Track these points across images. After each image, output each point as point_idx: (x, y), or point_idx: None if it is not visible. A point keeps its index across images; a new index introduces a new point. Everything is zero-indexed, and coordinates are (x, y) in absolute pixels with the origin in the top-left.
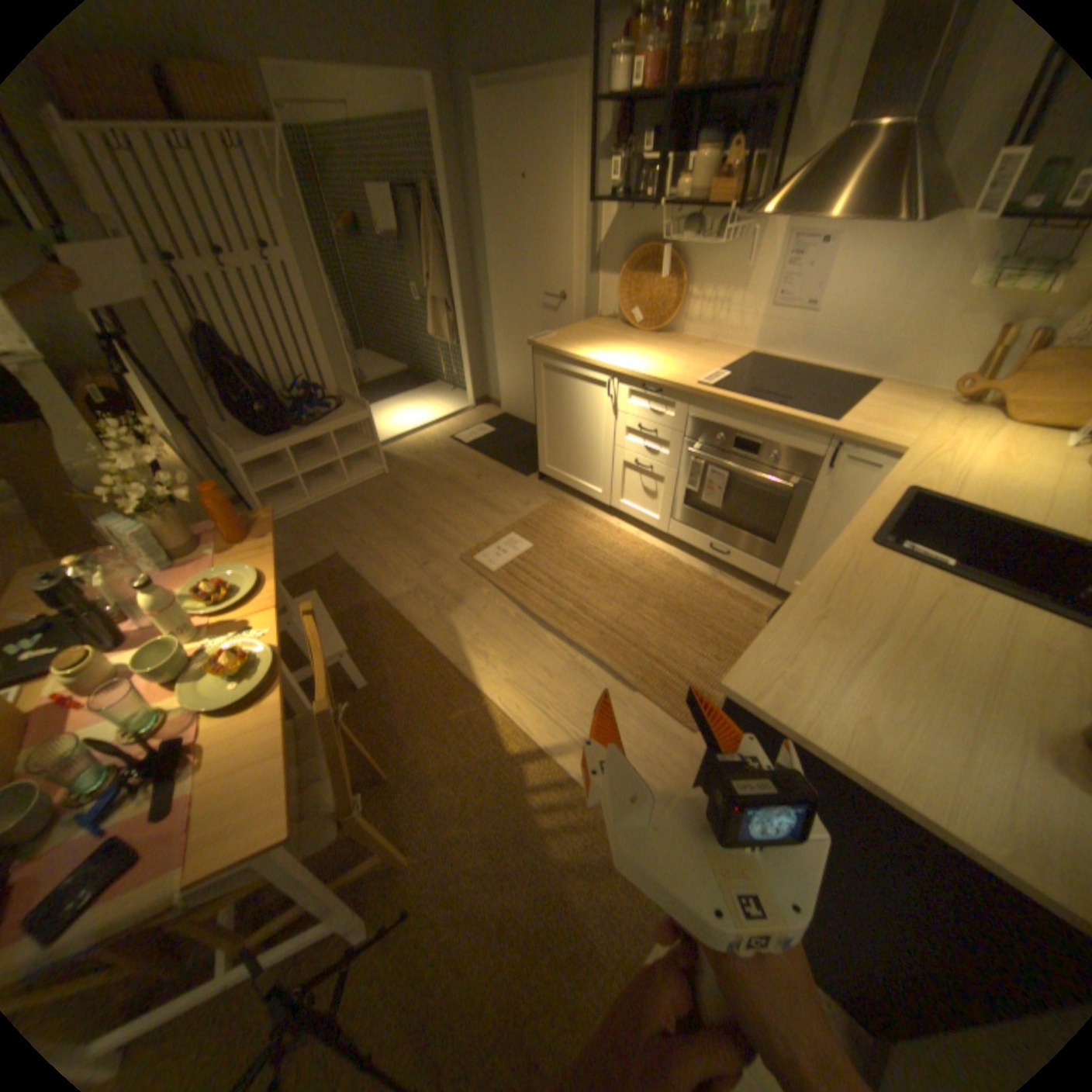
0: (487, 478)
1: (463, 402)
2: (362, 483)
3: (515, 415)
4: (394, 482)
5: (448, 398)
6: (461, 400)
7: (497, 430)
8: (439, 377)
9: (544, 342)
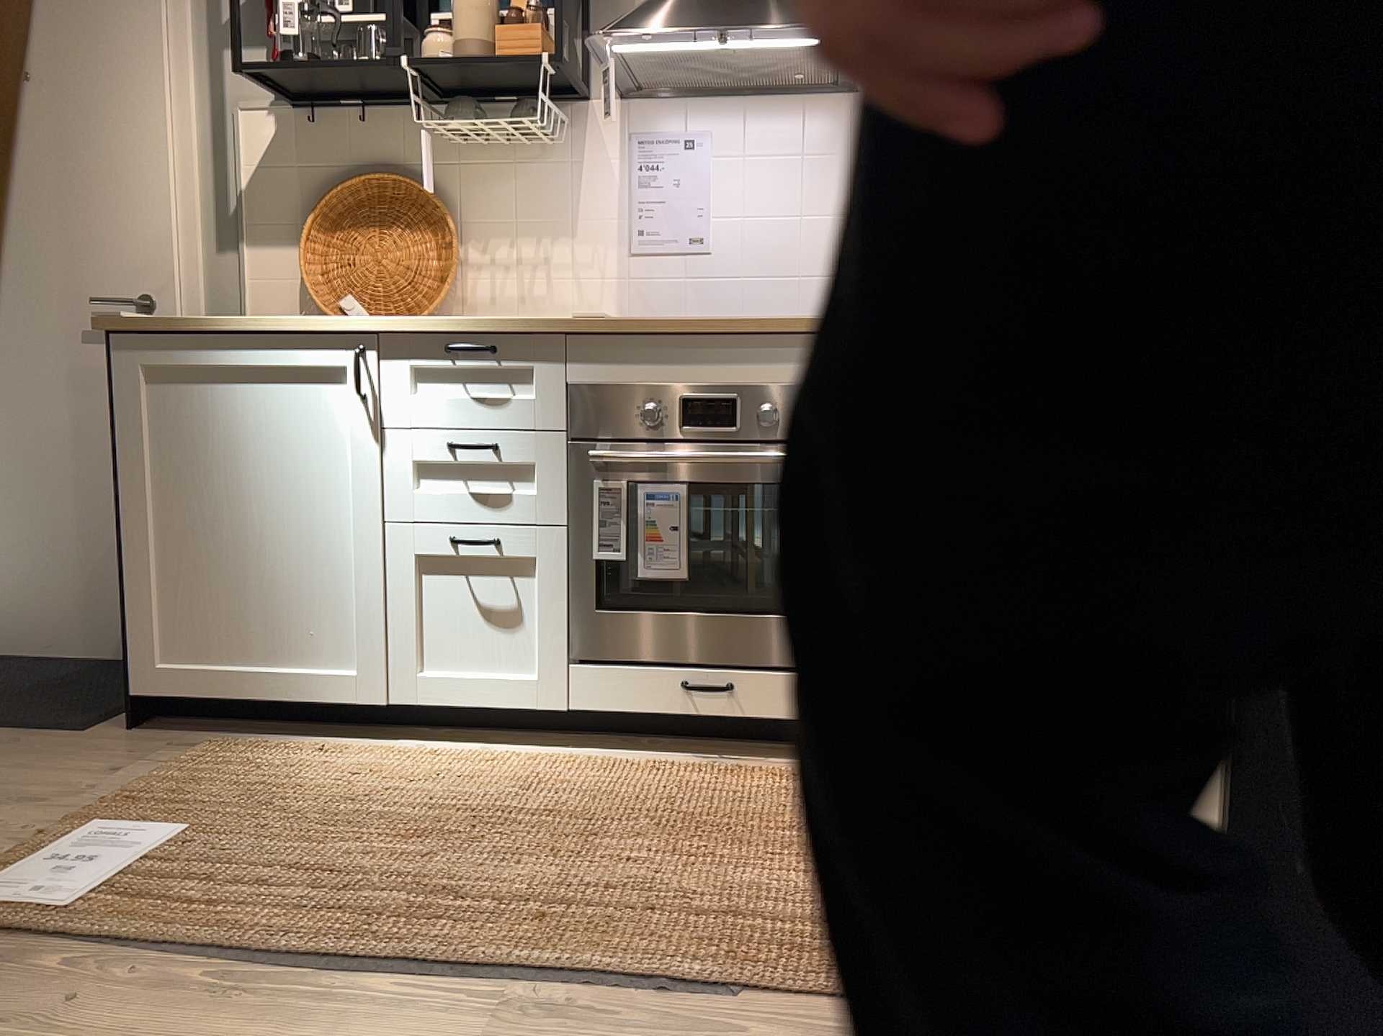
0: None
1: None
2: None
3: None
4: None
5: None
6: None
7: None
8: None
9: (149, 319)
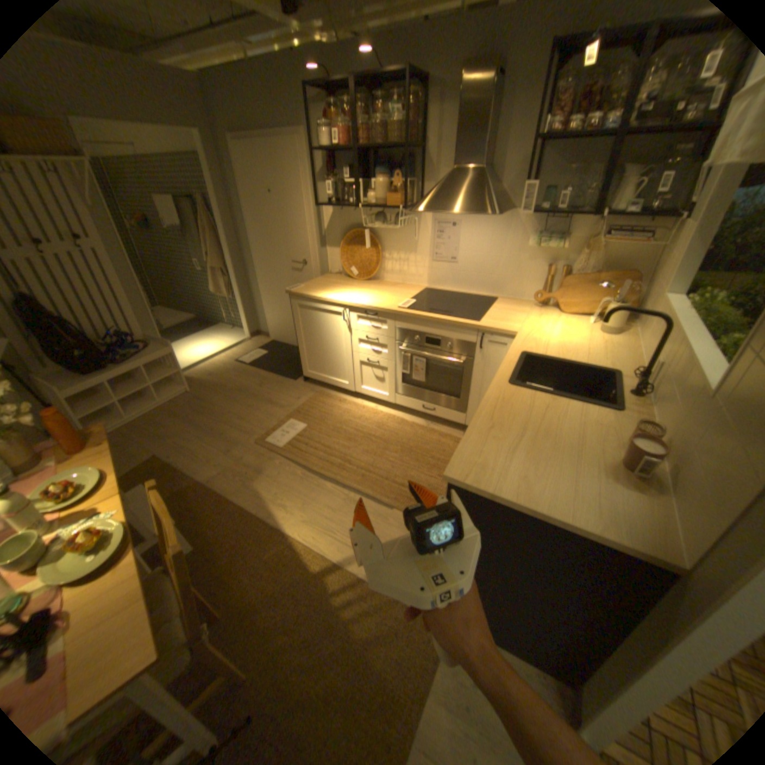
0: (267, 384)
1: (241, 335)
2: (169, 400)
3: (281, 340)
4: (195, 396)
5: (229, 334)
6: (240, 334)
7: (269, 351)
8: (221, 320)
9: (297, 290)
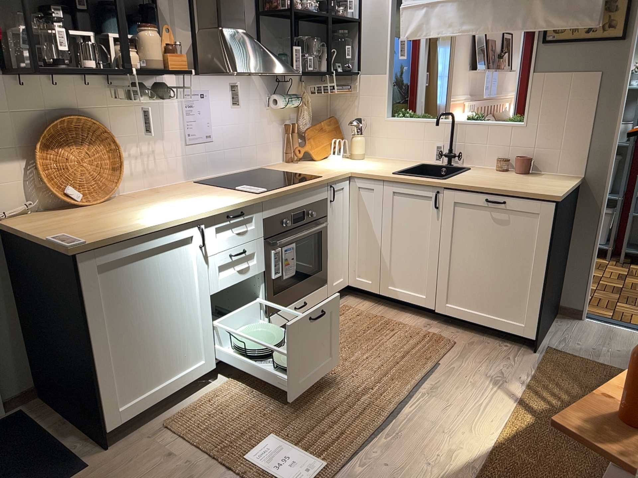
0: None
1: None
2: None
3: None
4: None
5: None
6: None
7: None
8: None
9: (87, 239)
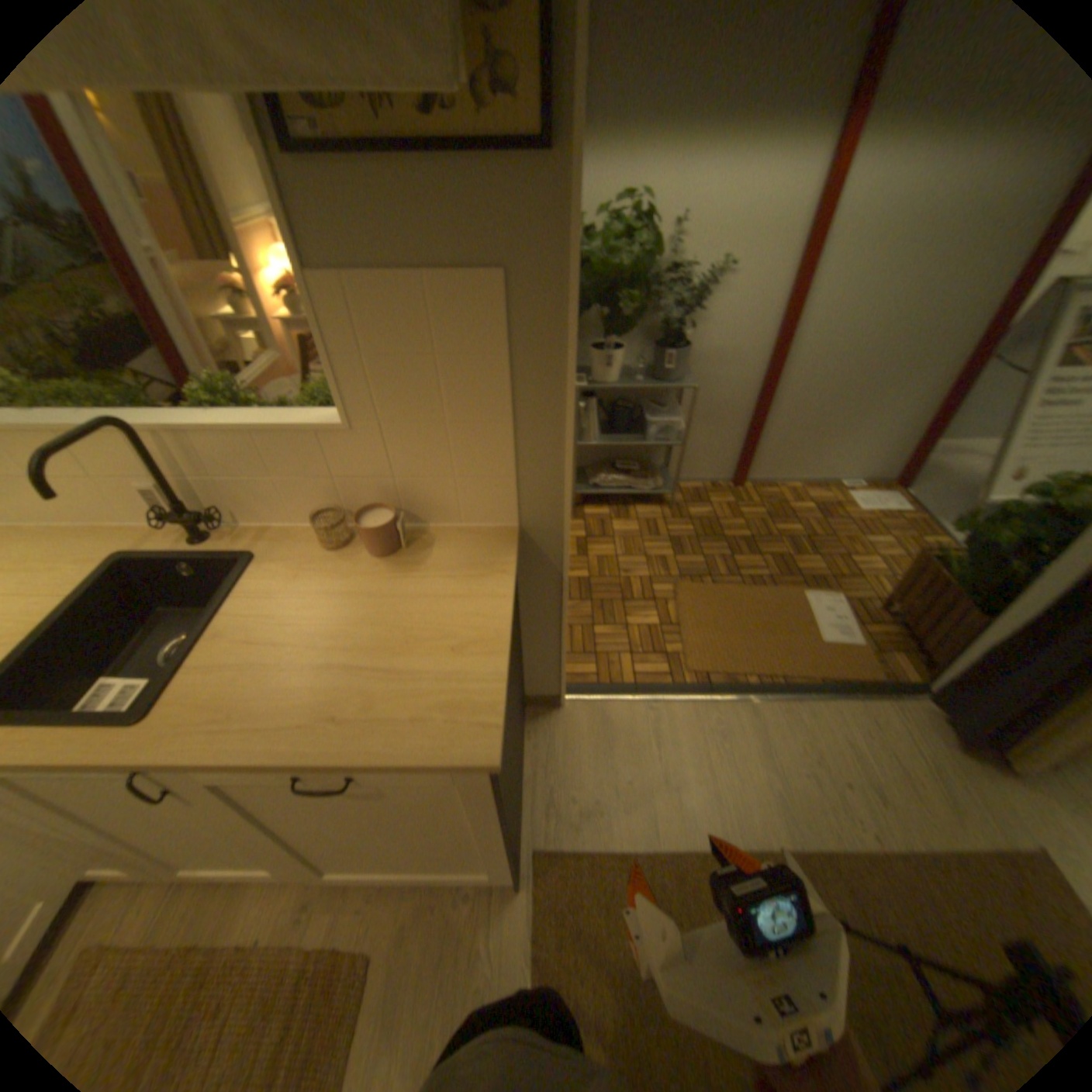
0: None
1: None
2: None
3: None
4: None
5: None
6: None
7: None
8: None
9: None
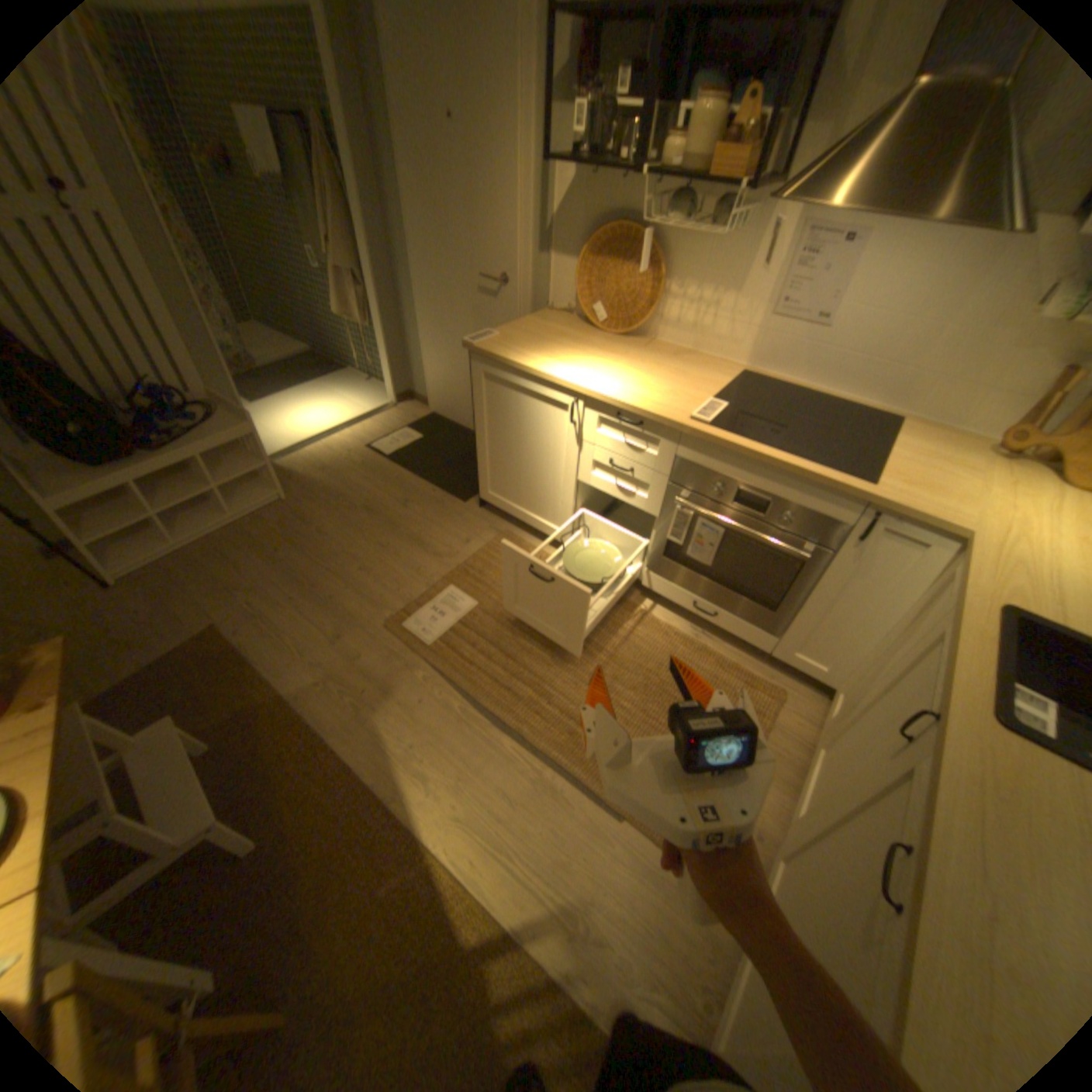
0: (417, 504)
1: (382, 396)
2: (251, 513)
3: (447, 416)
4: (294, 510)
5: (363, 390)
6: (380, 393)
7: (426, 435)
8: (351, 362)
9: (487, 344)
